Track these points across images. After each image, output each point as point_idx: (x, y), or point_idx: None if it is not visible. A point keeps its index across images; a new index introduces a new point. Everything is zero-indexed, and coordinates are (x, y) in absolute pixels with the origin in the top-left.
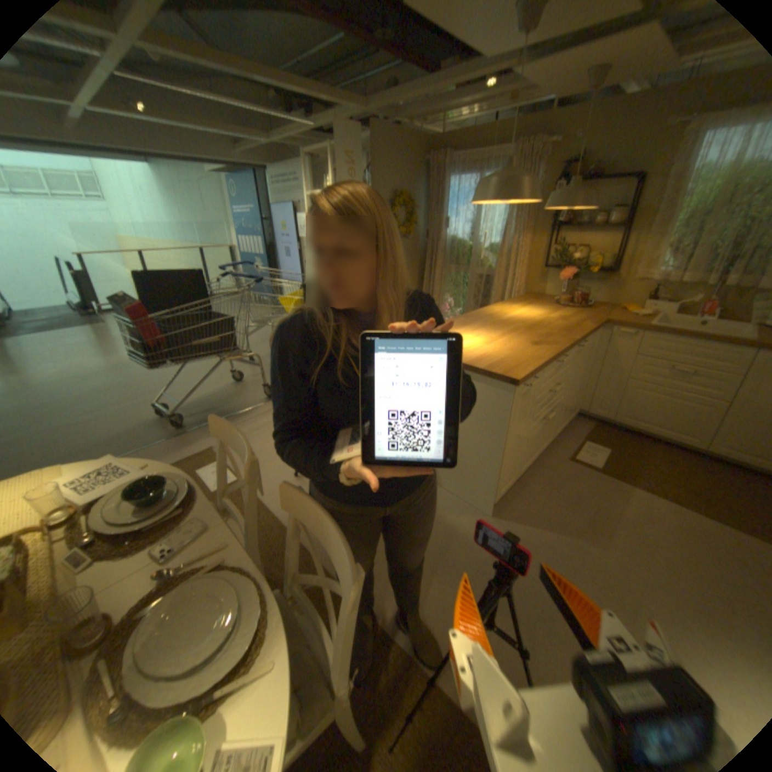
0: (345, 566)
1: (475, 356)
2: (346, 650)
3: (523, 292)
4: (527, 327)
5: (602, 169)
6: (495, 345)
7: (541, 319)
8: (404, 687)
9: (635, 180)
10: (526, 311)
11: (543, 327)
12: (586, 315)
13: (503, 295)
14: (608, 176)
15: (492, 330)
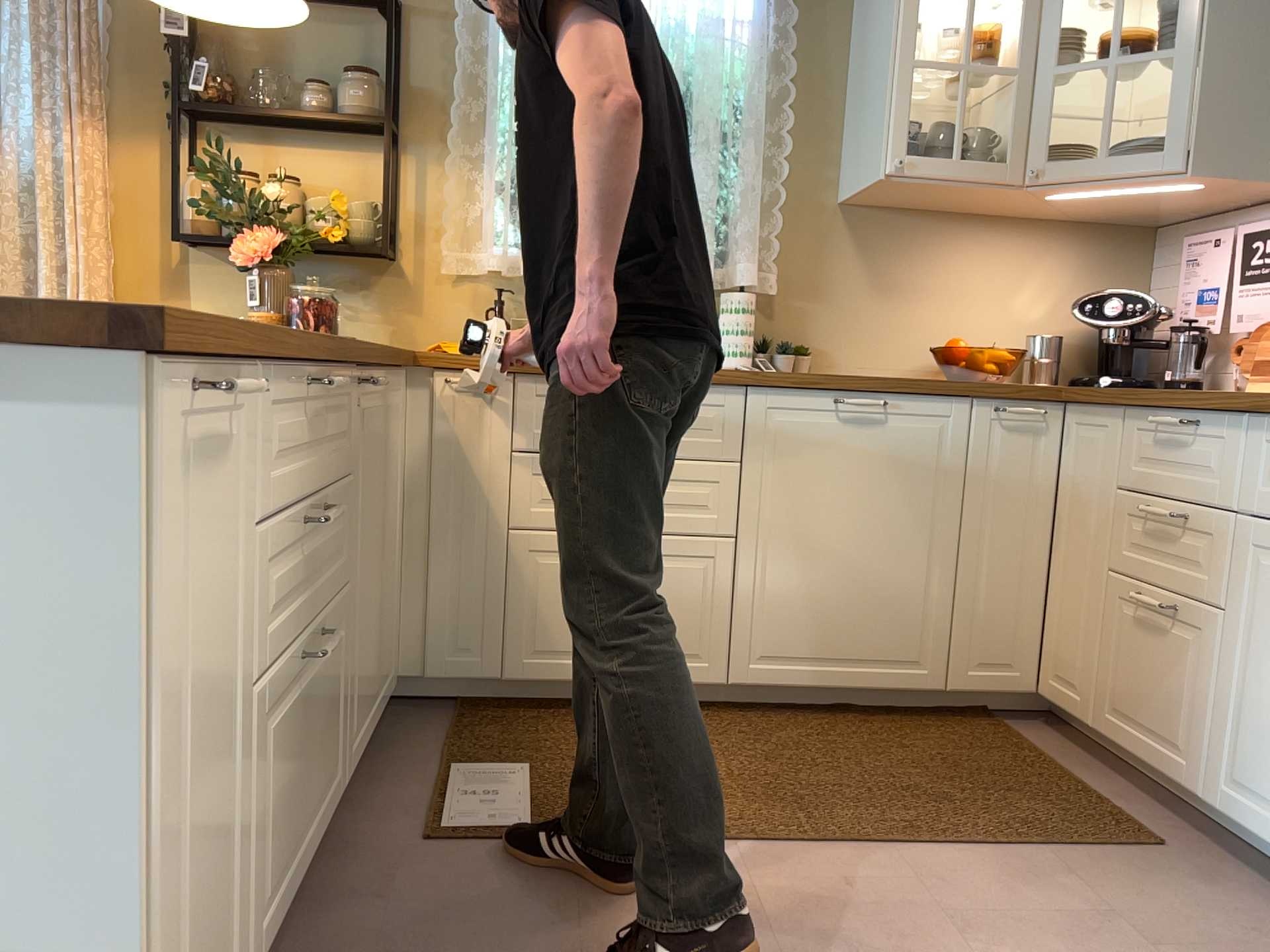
0: None
1: None
2: None
3: None
4: None
5: None
6: None
7: None
8: None
9: (383, 21)
10: None
11: None
12: None
13: None
14: None
15: None
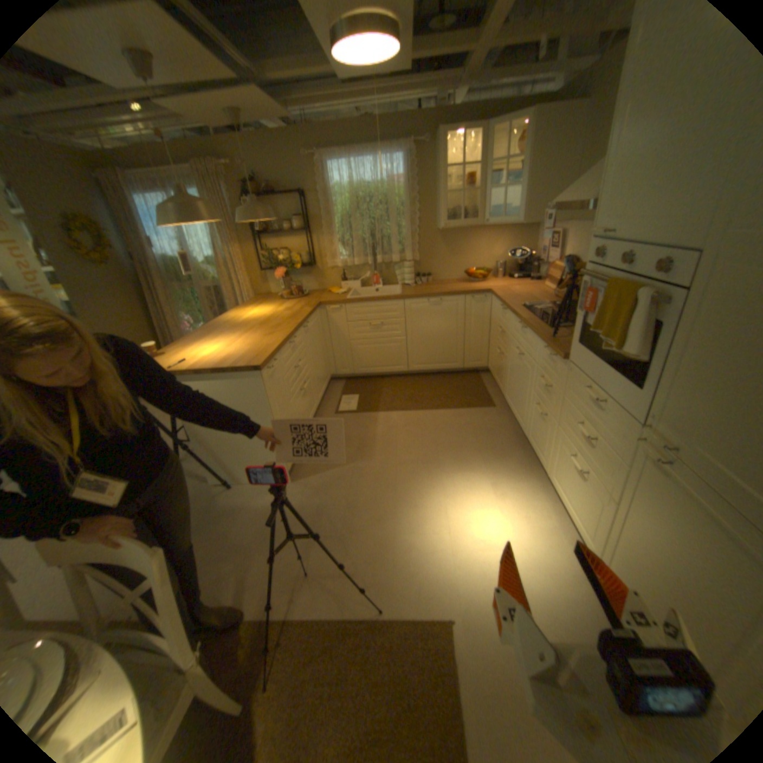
0: (142, 562)
1: (219, 359)
2: (176, 629)
3: (252, 294)
4: (260, 323)
5: (271, 187)
6: (235, 345)
7: (271, 314)
8: (259, 643)
9: (297, 196)
10: (257, 310)
11: (273, 320)
12: (304, 303)
13: (236, 301)
14: (278, 193)
15: (230, 334)
